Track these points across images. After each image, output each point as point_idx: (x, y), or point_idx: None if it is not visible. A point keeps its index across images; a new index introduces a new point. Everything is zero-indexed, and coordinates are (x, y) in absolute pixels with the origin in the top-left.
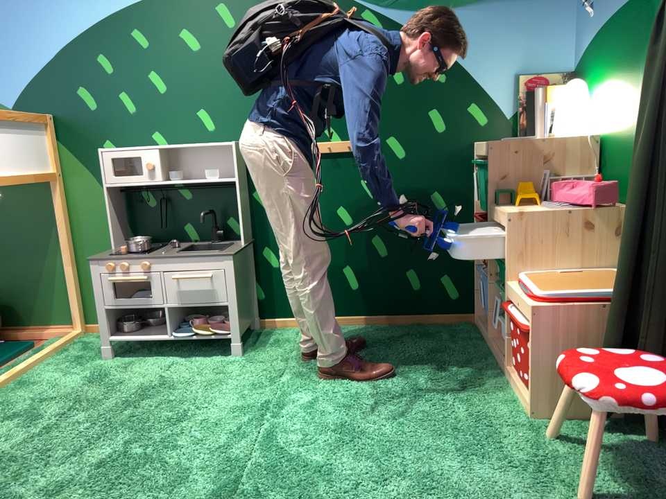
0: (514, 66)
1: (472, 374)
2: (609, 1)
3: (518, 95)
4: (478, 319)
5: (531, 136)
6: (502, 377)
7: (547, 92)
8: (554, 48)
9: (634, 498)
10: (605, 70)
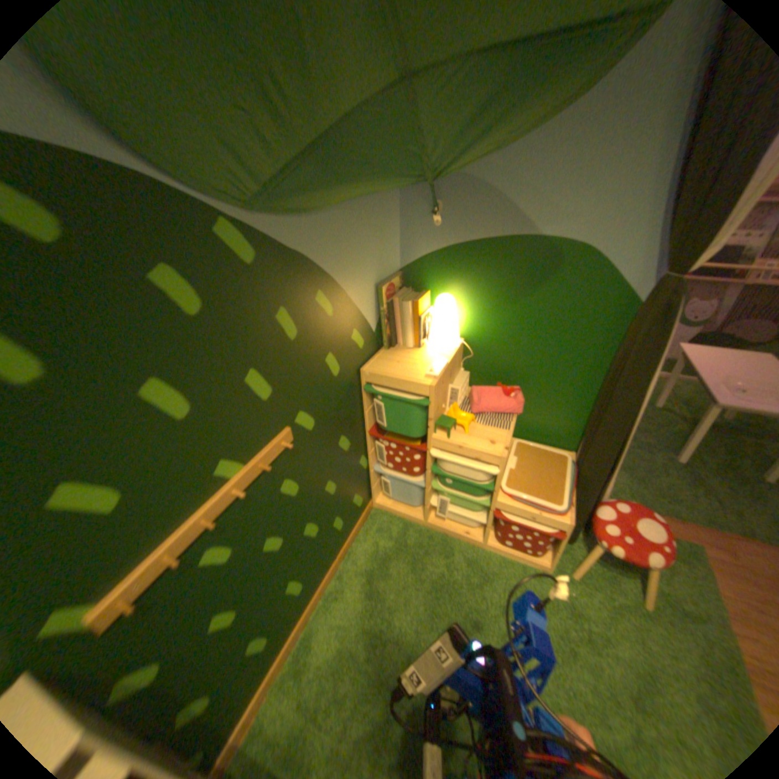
0: (376, 275)
1: (470, 568)
2: (477, 223)
3: (381, 306)
4: (382, 504)
5: (396, 344)
6: (483, 551)
7: (418, 305)
8: (393, 249)
9: (640, 580)
10: (470, 286)
